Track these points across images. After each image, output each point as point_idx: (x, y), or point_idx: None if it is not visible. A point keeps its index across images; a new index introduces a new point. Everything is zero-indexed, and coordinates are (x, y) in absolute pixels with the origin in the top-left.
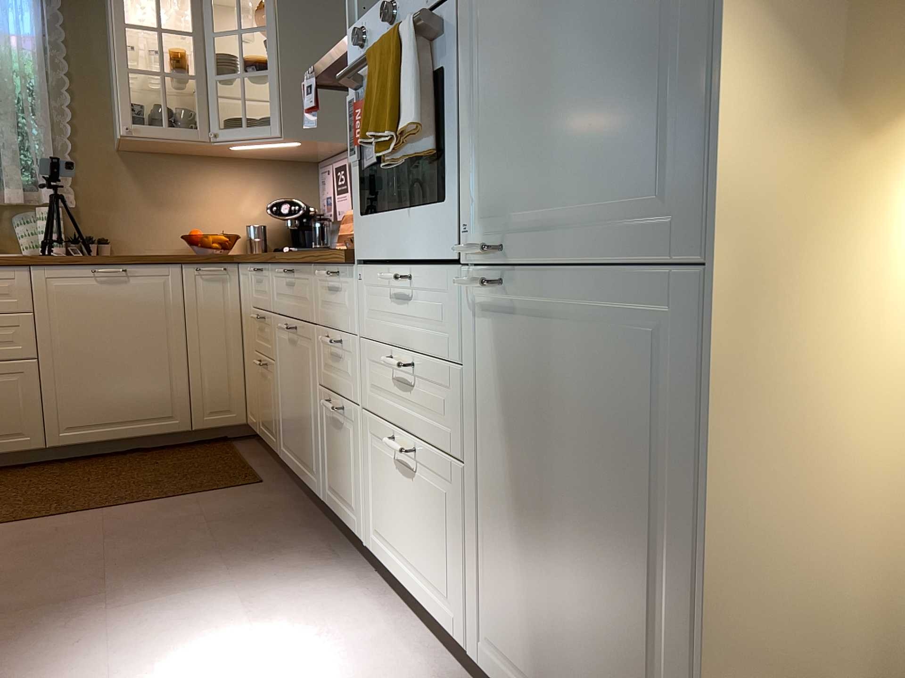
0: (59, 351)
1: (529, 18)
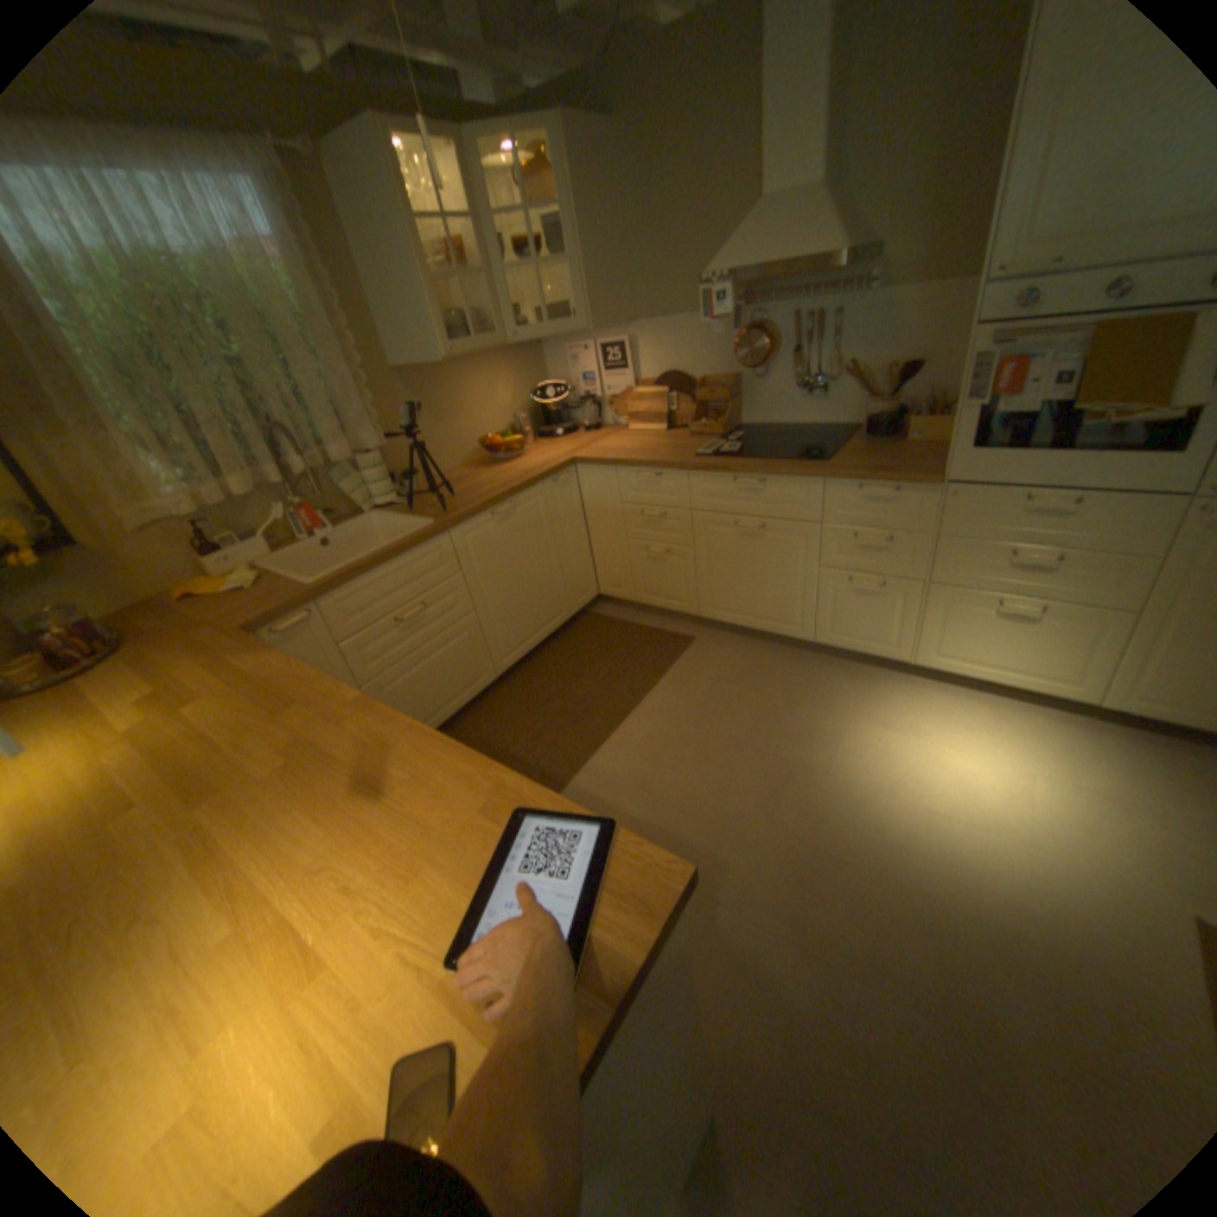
0: (486, 596)
1: None
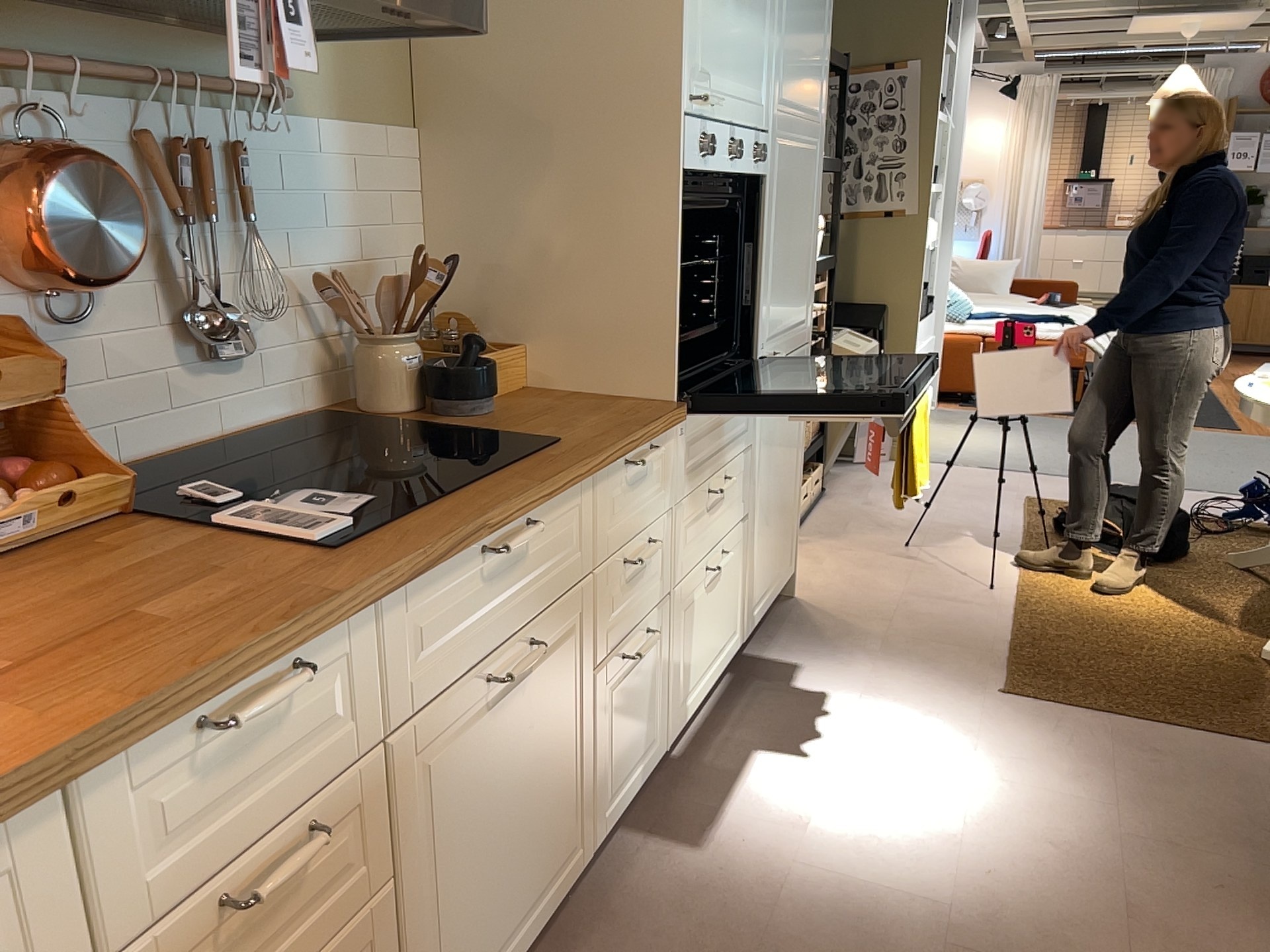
0: None
1: (787, 223)
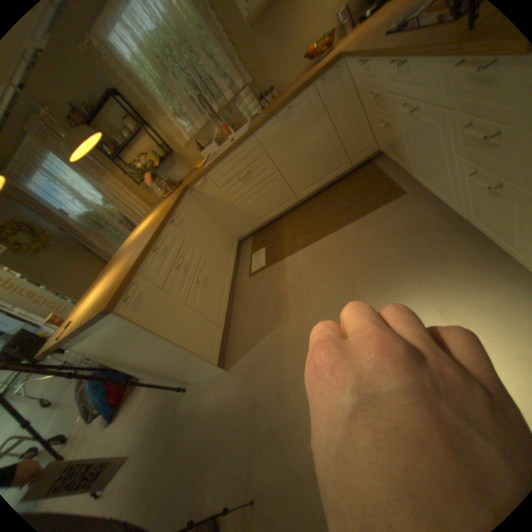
0: (283, 162)
1: None
